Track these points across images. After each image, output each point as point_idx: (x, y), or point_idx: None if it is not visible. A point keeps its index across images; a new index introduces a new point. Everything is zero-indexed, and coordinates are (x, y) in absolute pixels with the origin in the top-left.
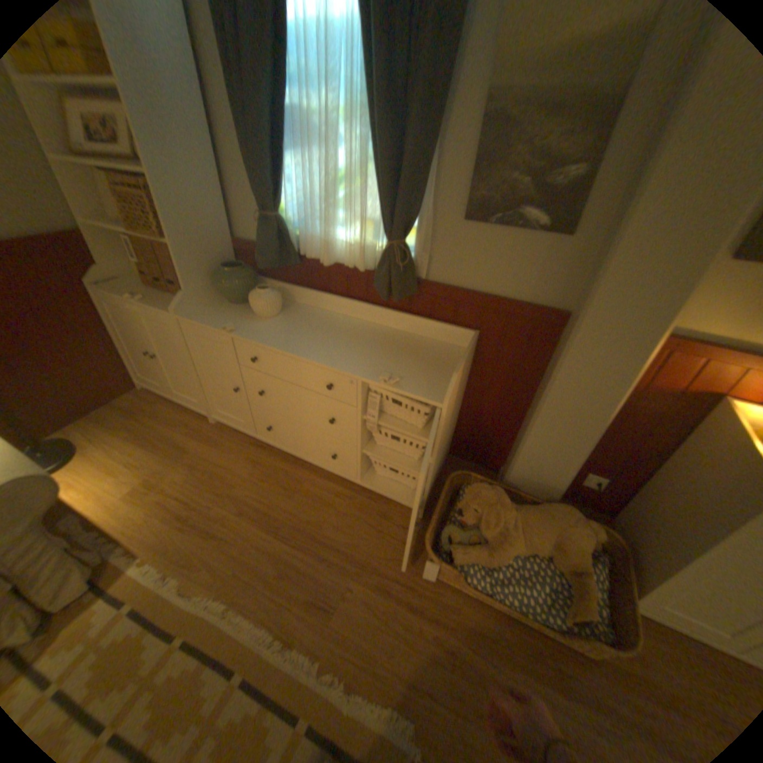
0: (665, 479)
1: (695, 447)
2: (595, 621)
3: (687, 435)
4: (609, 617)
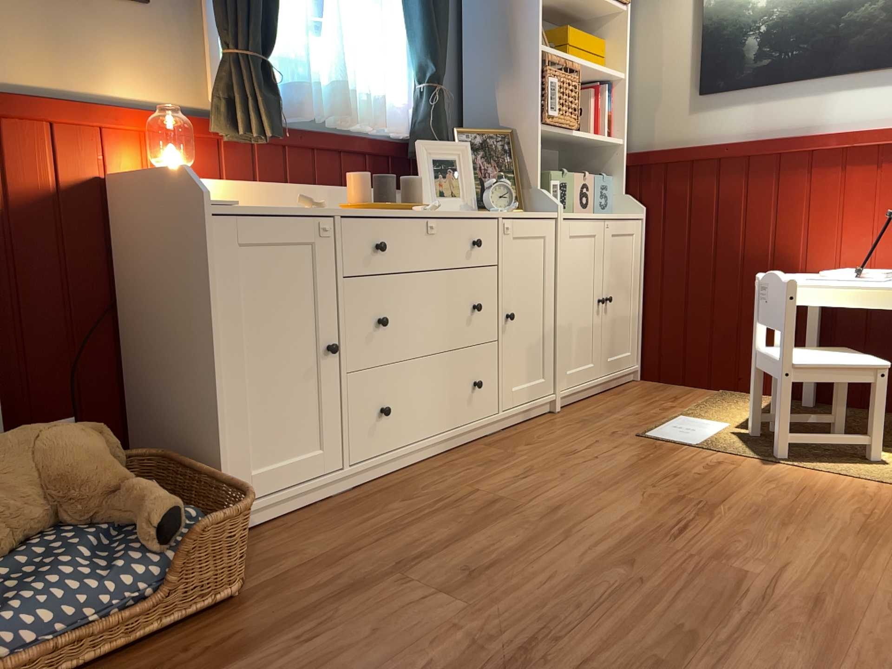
0: (131, 339)
1: (124, 260)
2: (177, 505)
3: (109, 262)
4: (198, 514)
